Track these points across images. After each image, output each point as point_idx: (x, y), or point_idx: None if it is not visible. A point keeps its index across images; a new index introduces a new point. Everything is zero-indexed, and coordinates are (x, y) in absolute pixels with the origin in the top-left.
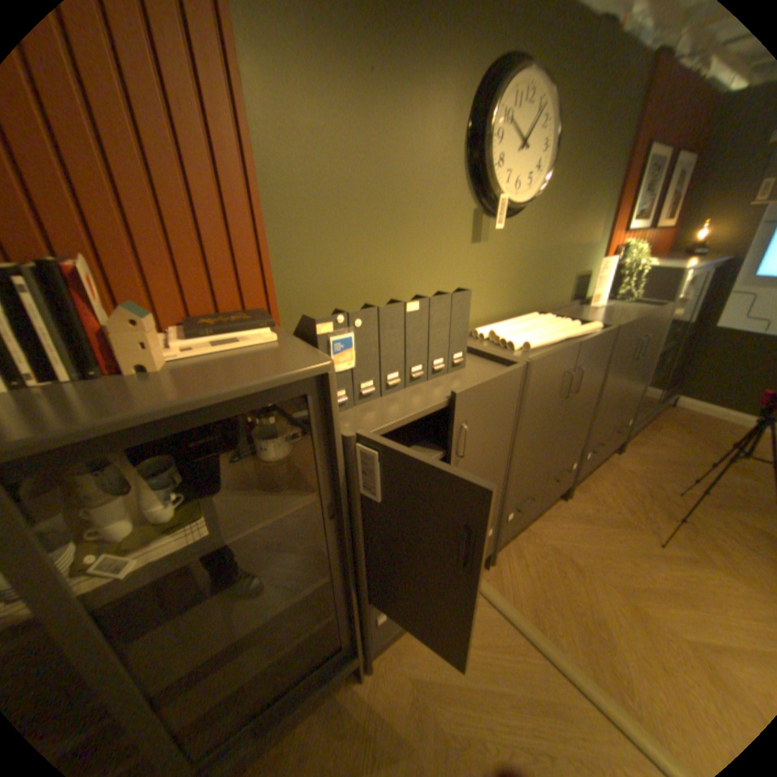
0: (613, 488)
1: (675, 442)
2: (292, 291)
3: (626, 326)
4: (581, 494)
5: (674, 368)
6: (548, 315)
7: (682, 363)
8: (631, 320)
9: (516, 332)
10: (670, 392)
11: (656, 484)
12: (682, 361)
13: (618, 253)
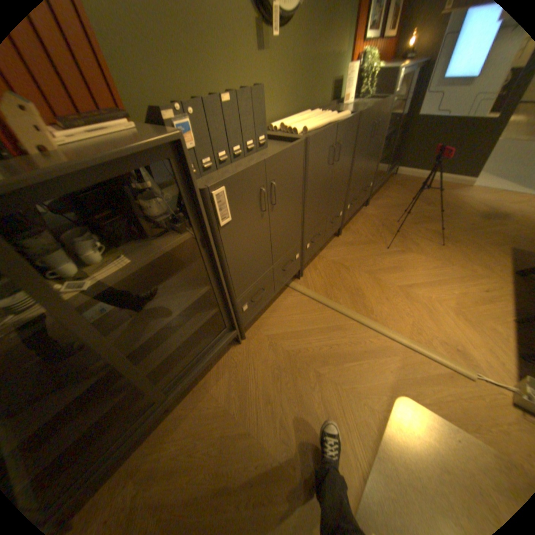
0: (362, 225)
1: (395, 195)
2: (133, 95)
3: (364, 113)
4: (345, 232)
5: (395, 147)
6: (317, 111)
7: (399, 143)
8: (367, 108)
9: (297, 122)
10: (393, 164)
11: (385, 219)
12: (399, 142)
13: (359, 60)
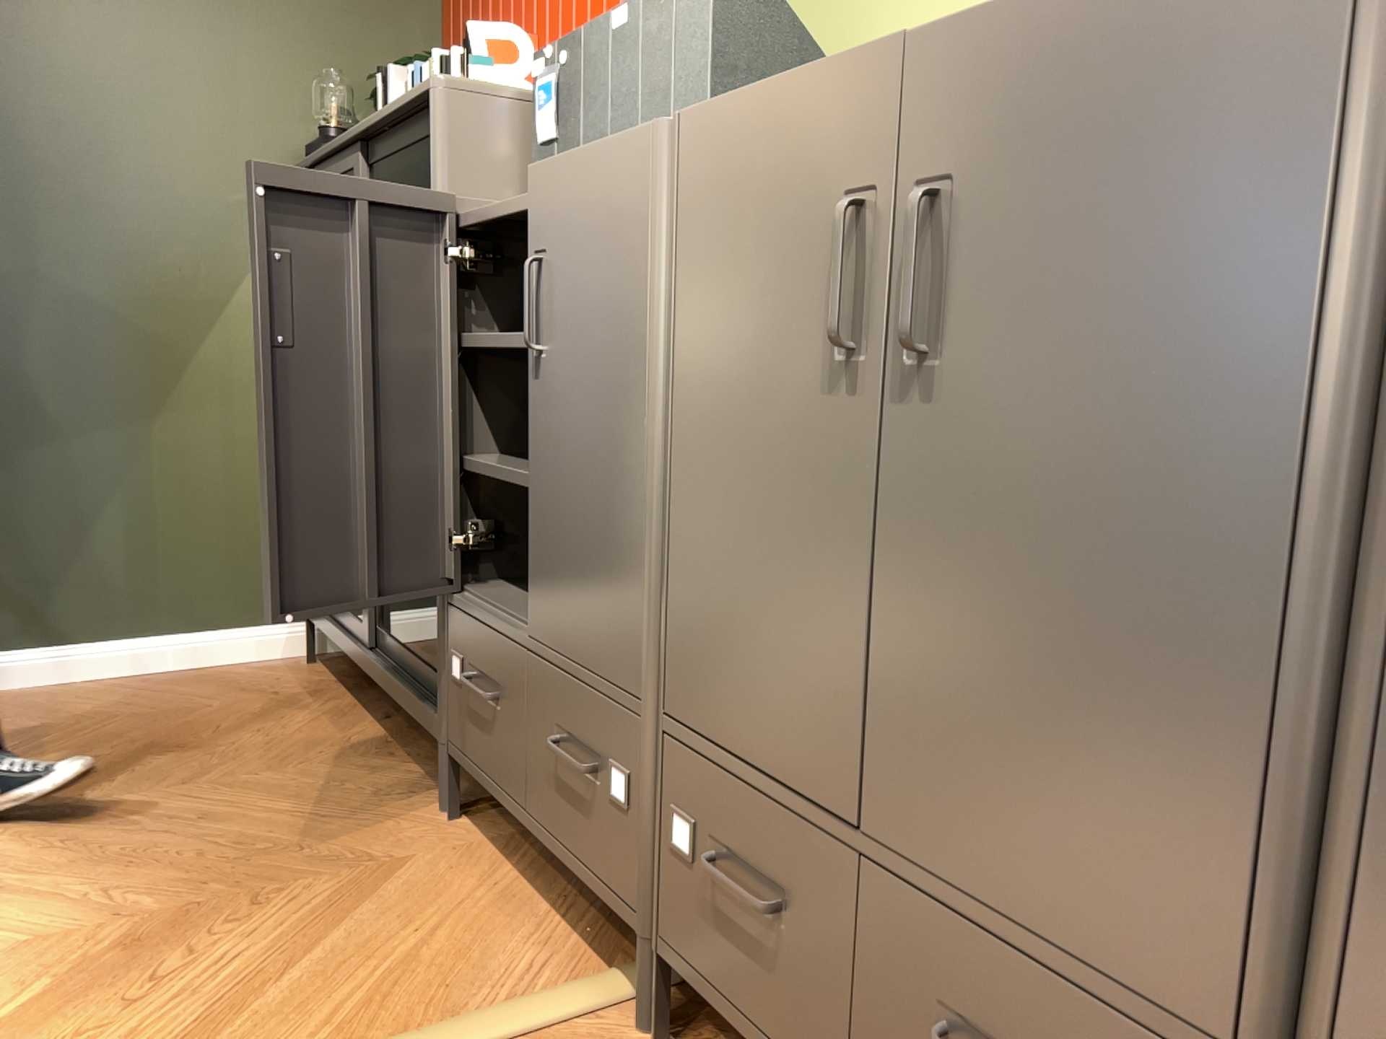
0: None
1: None
2: None
3: None
4: None
5: None
6: None
7: None
8: None
9: None
10: None
11: None
12: None
13: None
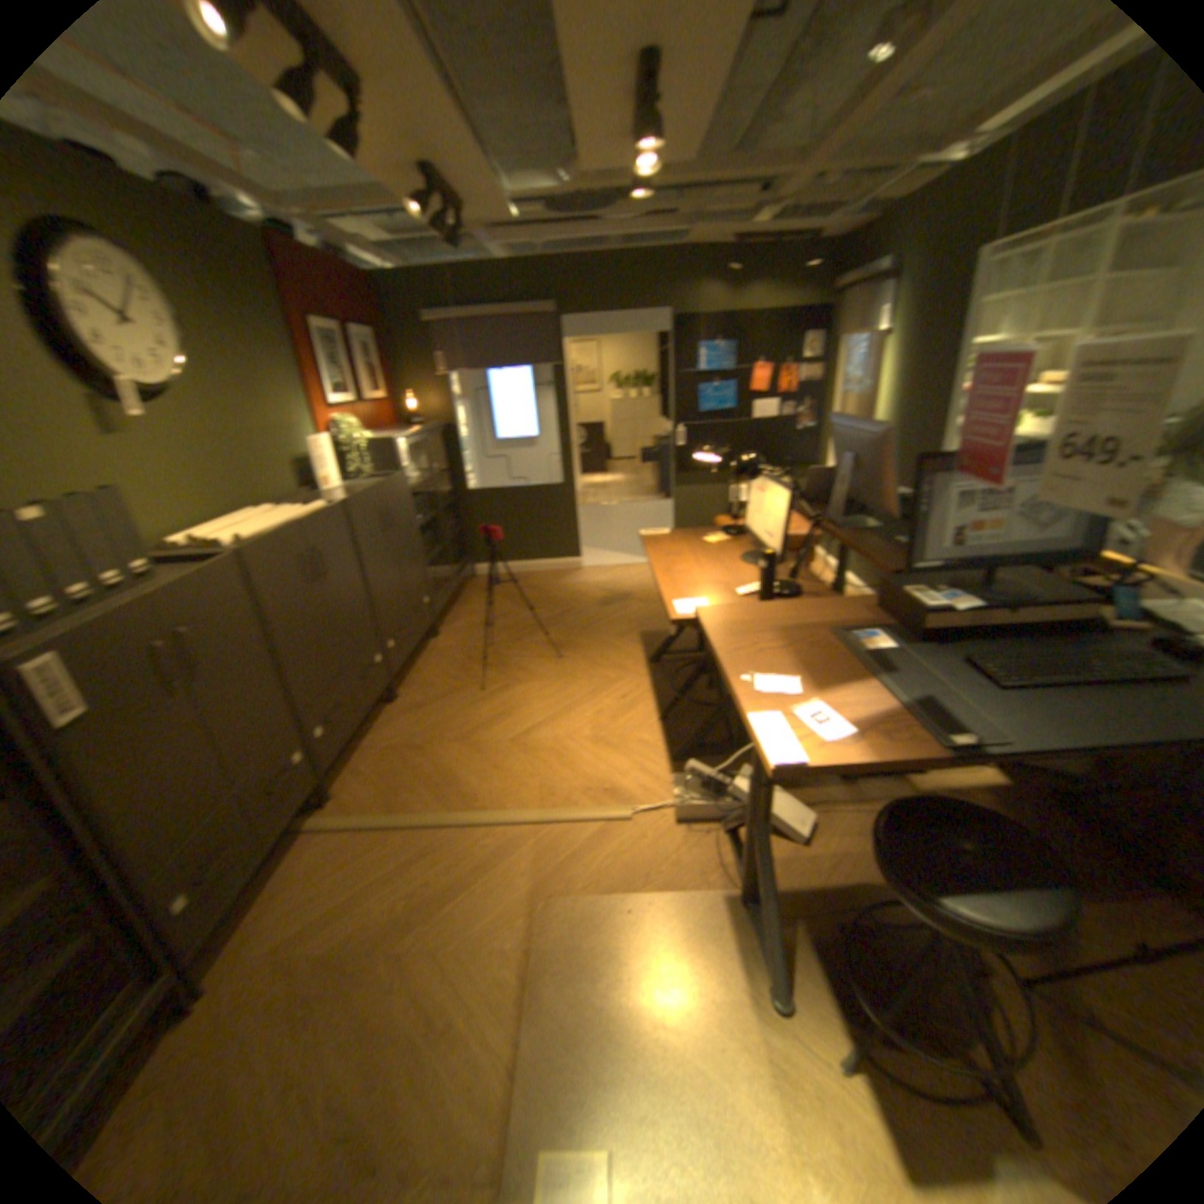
0: (433, 669)
1: (479, 608)
2: None
3: (349, 501)
4: (404, 690)
5: (449, 539)
6: (261, 508)
7: (456, 533)
8: (353, 494)
9: (219, 530)
10: (459, 564)
11: (469, 648)
12: (455, 531)
13: (328, 432)
